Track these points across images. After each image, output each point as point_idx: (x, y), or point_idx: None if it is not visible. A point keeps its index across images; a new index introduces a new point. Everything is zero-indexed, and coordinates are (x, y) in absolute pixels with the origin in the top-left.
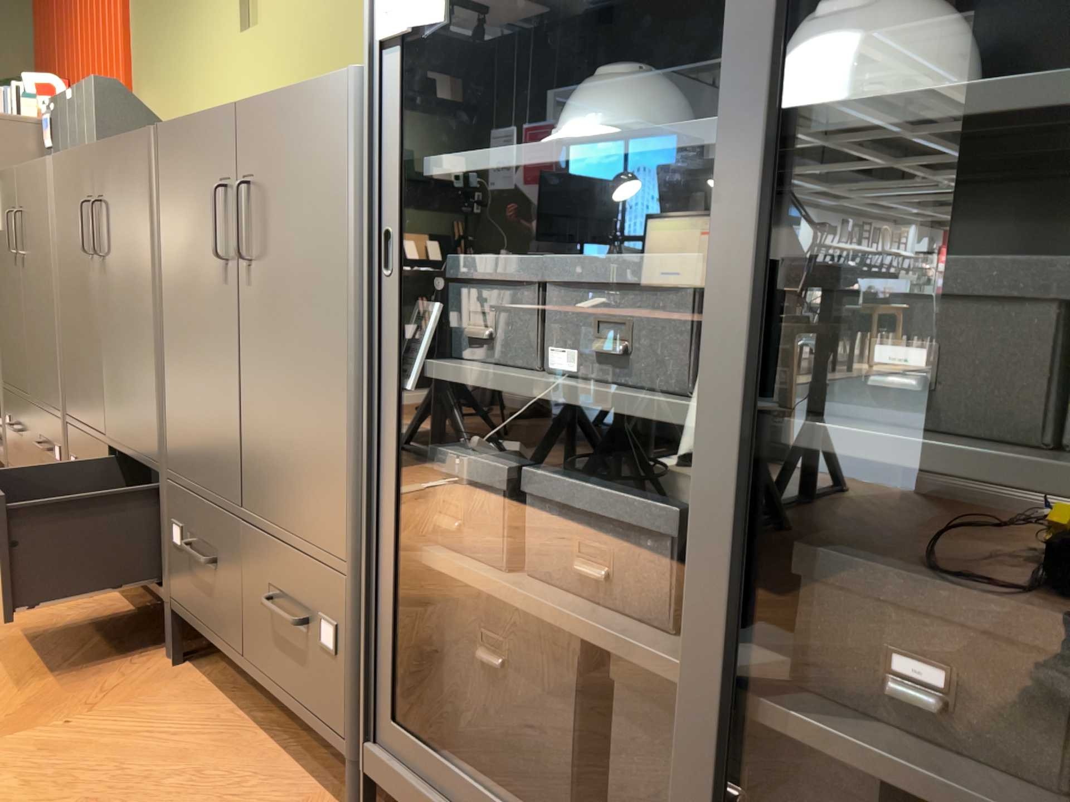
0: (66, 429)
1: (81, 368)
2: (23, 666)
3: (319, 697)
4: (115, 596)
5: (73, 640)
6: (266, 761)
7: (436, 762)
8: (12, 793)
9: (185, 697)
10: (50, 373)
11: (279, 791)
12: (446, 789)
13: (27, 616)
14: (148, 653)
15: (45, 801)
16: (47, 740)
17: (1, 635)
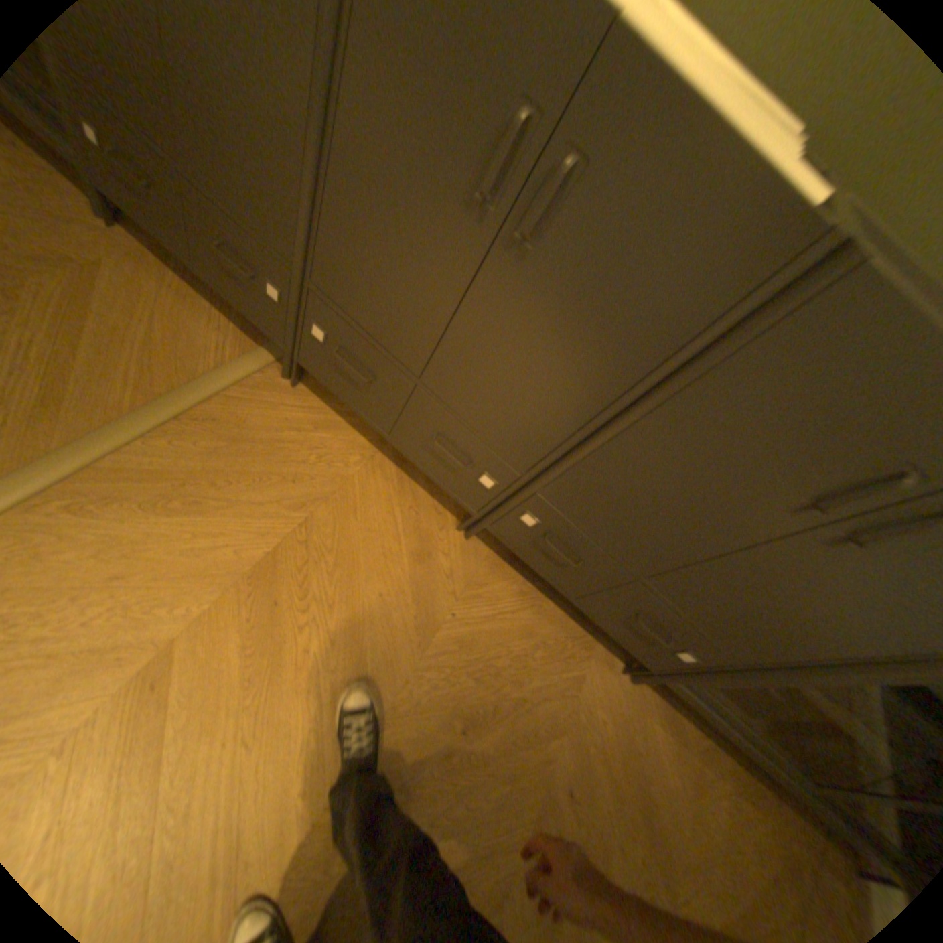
0: (299, 287)
1: (376, 279)
2: (374, 551)
3: (650, 654)
4: (361, 439)
5: (380, 509)
6: (562, 622)
7: (726, 710)
8: (472, 683)
9: (493, 571)
10: (264, 200)
11: (580, 644)
12: (723, 715)
13: (319, 476)
14: (440, 522)
15: (493, 684)
16: (453, 631)
17: (323, 508)
